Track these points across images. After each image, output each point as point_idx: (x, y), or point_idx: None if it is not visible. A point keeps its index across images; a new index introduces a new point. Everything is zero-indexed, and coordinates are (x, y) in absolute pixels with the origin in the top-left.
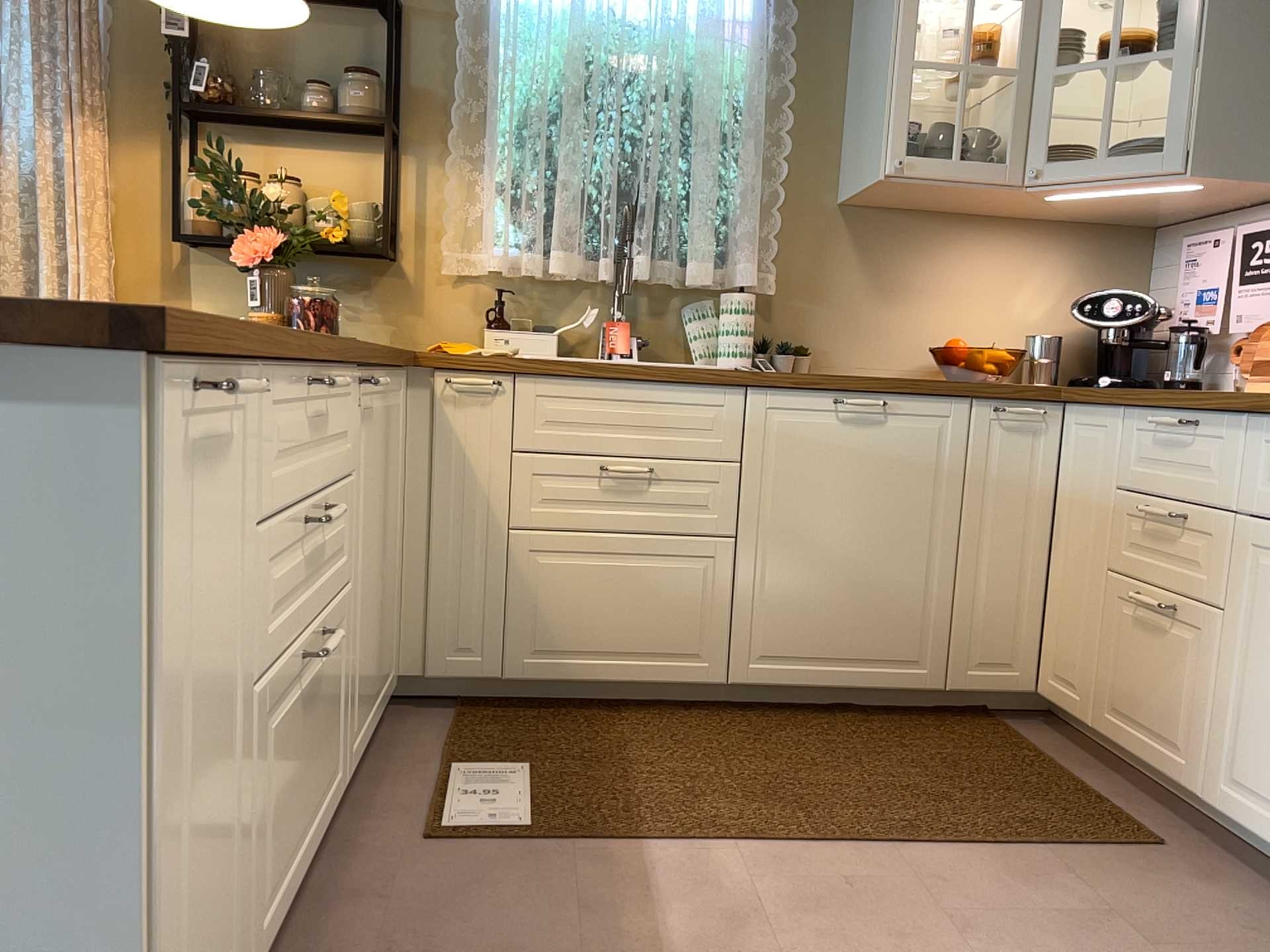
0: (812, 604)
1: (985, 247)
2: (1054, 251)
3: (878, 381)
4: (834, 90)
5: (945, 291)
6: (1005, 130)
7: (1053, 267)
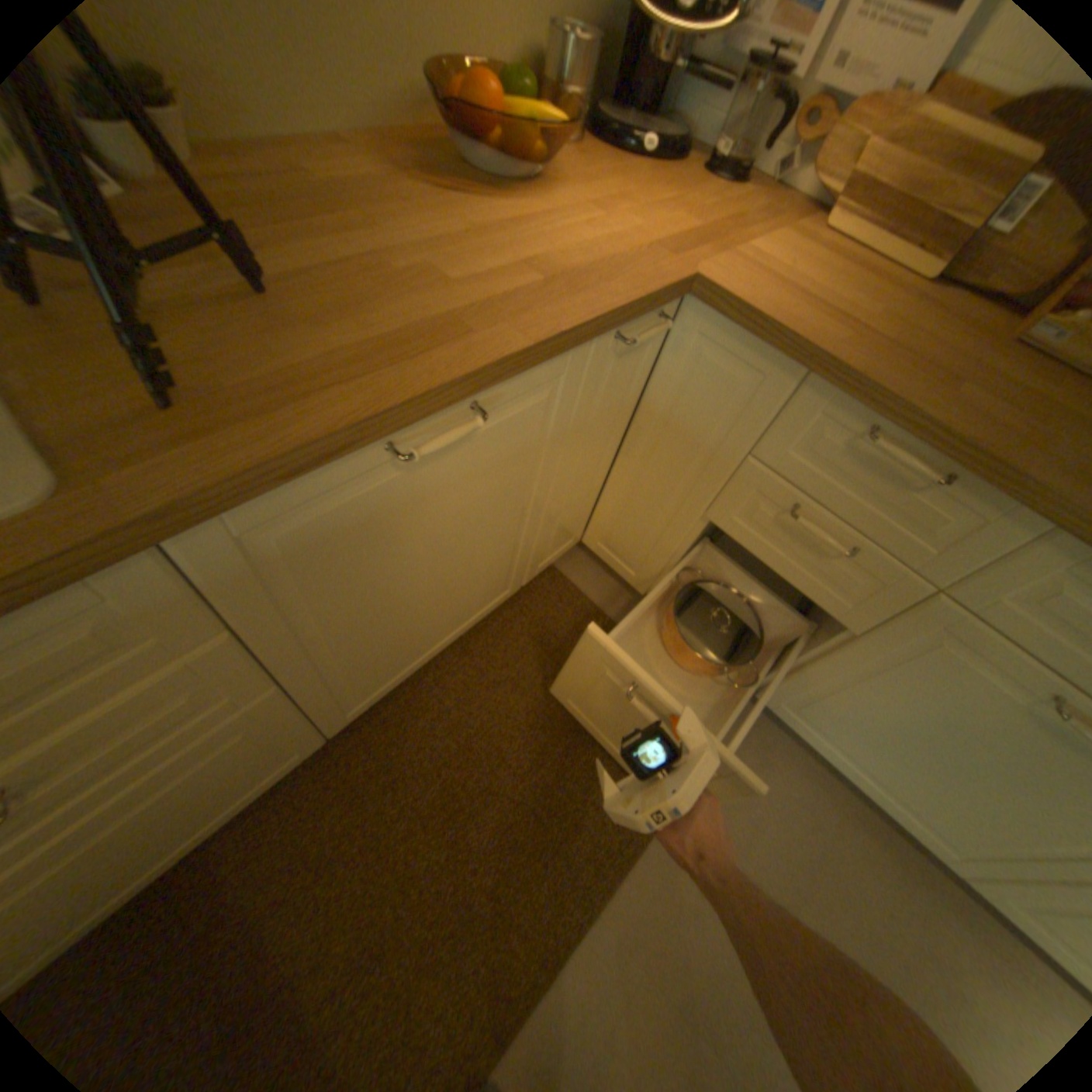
0: (404, 644)
1: None
2: None
3: (469, 382)
4: None
5: None
6: None
7: None
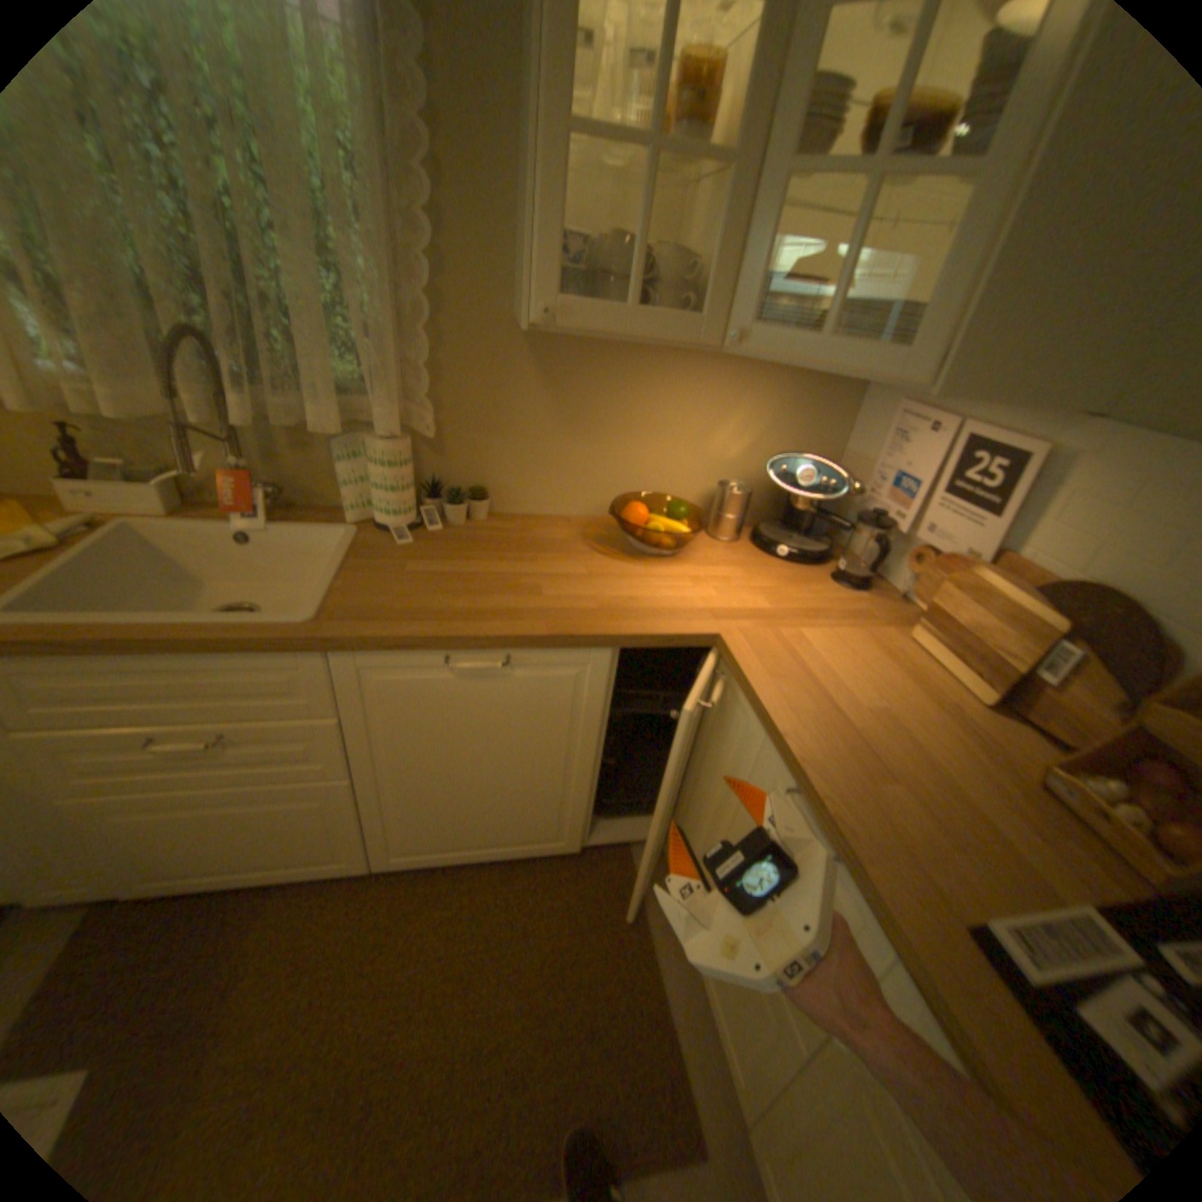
0: (445, 818)
1: (689, 377)
2: (765, 385)
3: (497, 640)
4: (502, 133)
5: (639, 427)
6: (717, 246)
7: (760, 403)
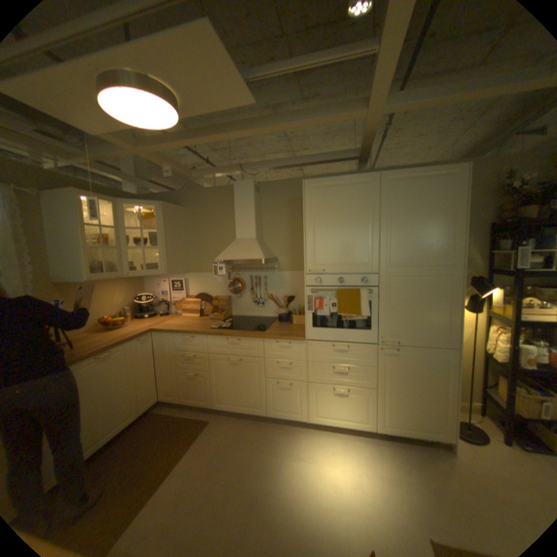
0: (98, 423)
1: (102, 287)
2: (121, 285)
3: (106, 349)
4: (40, 246)
5: (93, 303)
6: (111, 261)
7: (121, 289)
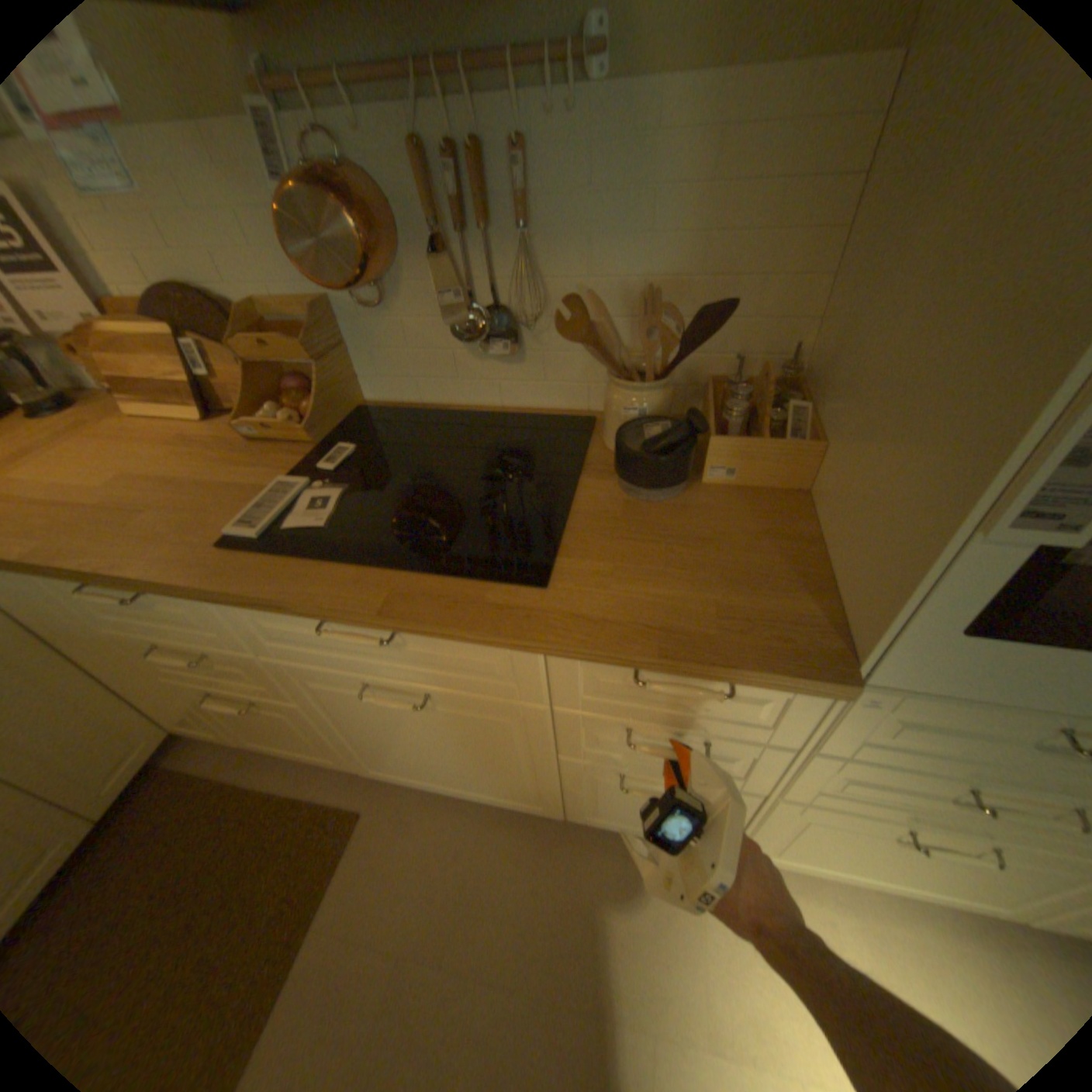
0: None
1: None
2: None
3: None
4: None
5: None
6: None
7: None
